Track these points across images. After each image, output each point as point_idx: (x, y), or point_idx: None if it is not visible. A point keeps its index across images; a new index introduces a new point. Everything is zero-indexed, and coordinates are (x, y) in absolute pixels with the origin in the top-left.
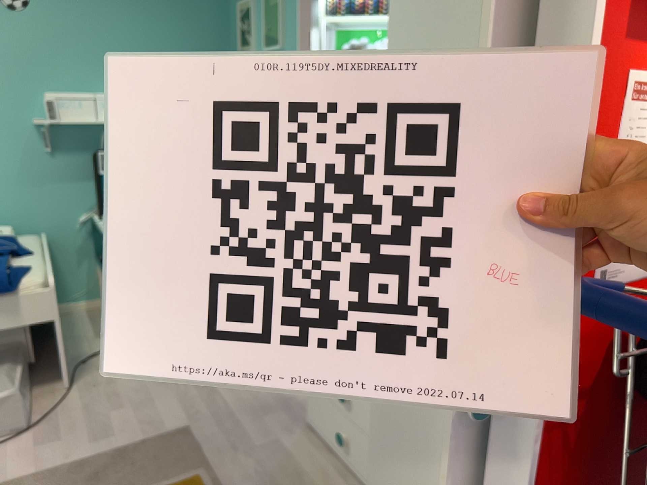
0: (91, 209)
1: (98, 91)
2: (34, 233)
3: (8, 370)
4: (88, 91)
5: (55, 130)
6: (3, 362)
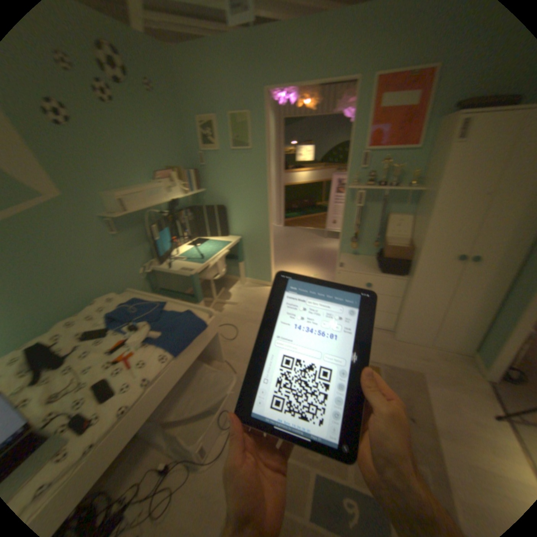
0: (141, 264)
1: (127, 185)
2: (114, 292)
3: (205, 369)
4: (121, 186)
5: (109, 218)
6: (193, 368)
